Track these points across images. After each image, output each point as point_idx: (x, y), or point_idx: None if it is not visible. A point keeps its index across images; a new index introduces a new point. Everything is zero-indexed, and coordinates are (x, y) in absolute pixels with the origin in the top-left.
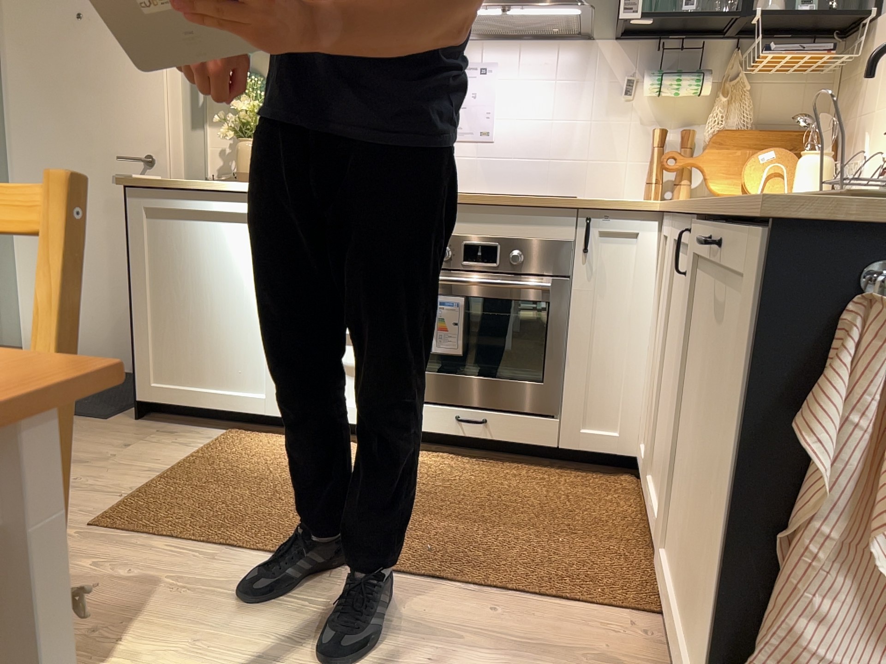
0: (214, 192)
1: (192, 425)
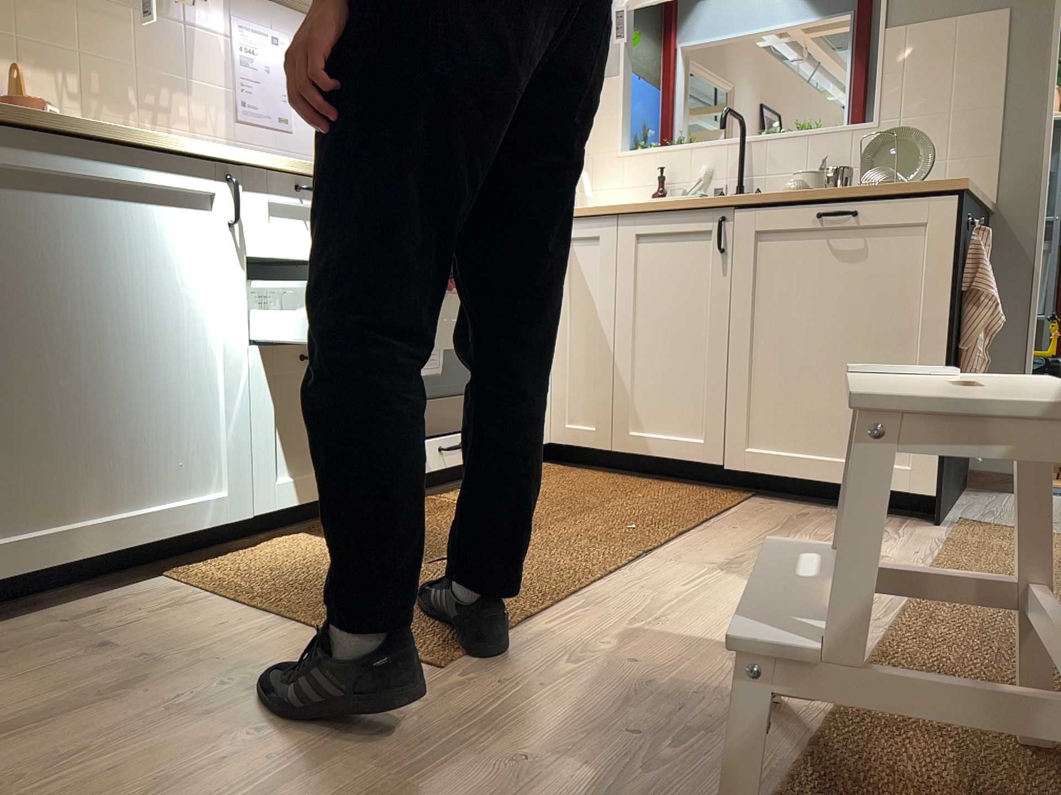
0: (129, 150)
1: (83, 598)
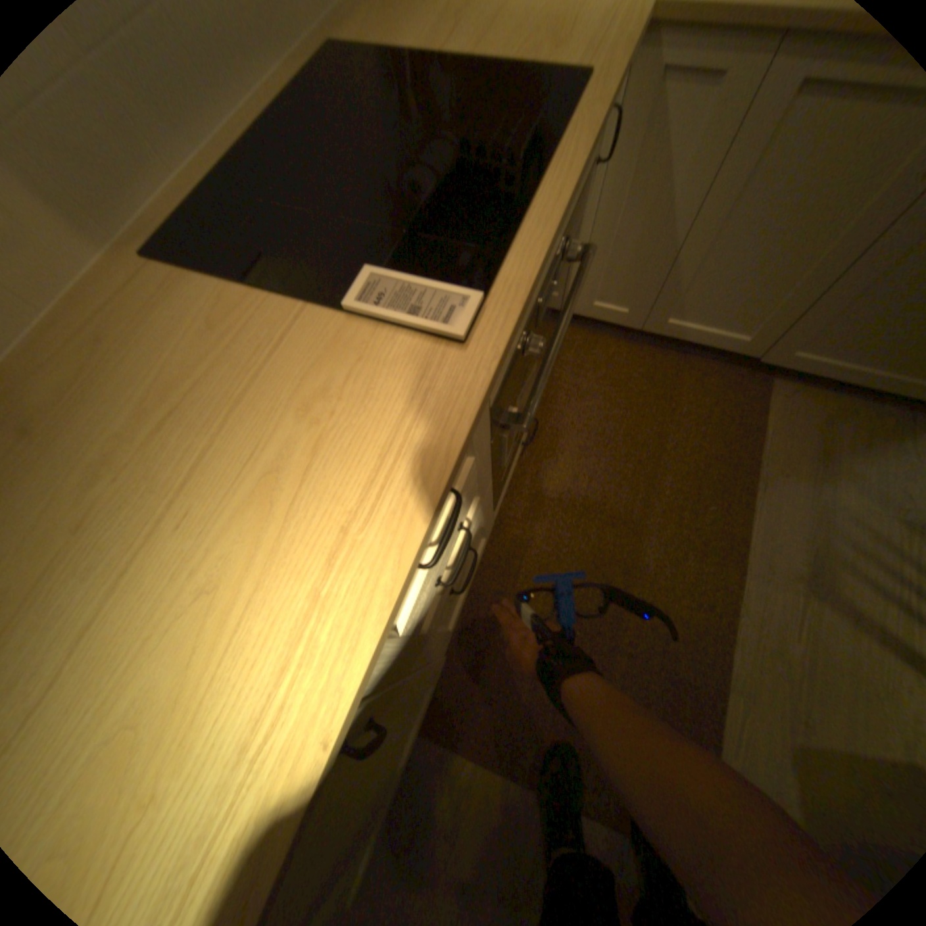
0: None
1: None
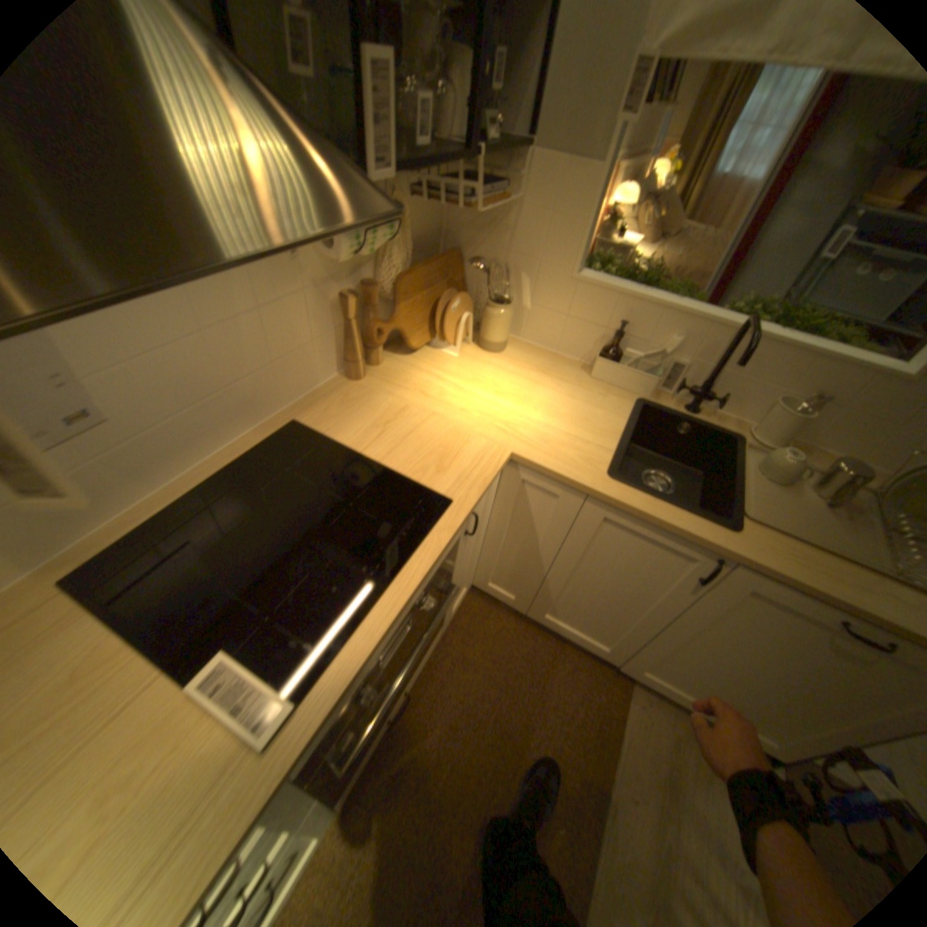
0: None
1: None
